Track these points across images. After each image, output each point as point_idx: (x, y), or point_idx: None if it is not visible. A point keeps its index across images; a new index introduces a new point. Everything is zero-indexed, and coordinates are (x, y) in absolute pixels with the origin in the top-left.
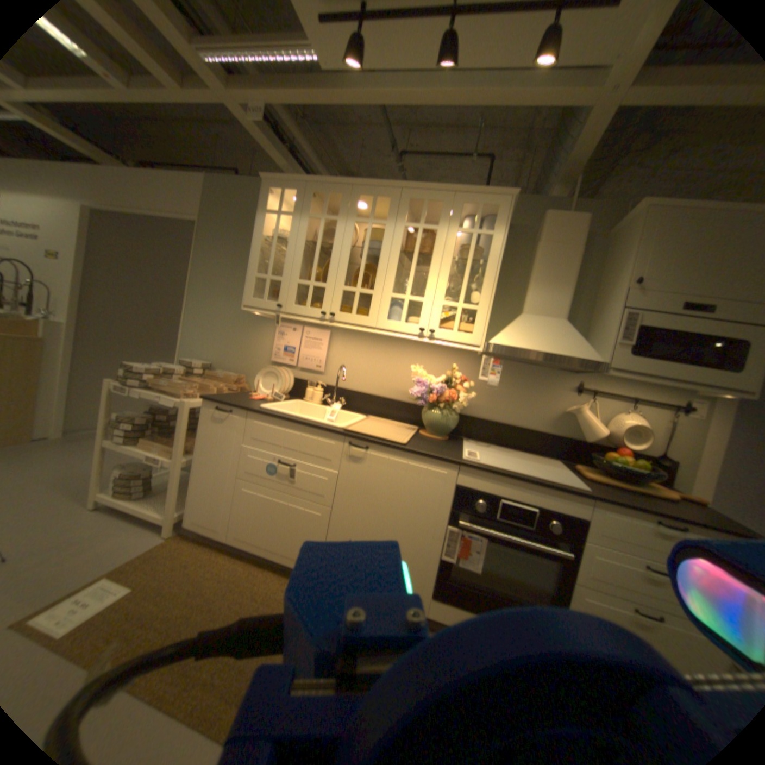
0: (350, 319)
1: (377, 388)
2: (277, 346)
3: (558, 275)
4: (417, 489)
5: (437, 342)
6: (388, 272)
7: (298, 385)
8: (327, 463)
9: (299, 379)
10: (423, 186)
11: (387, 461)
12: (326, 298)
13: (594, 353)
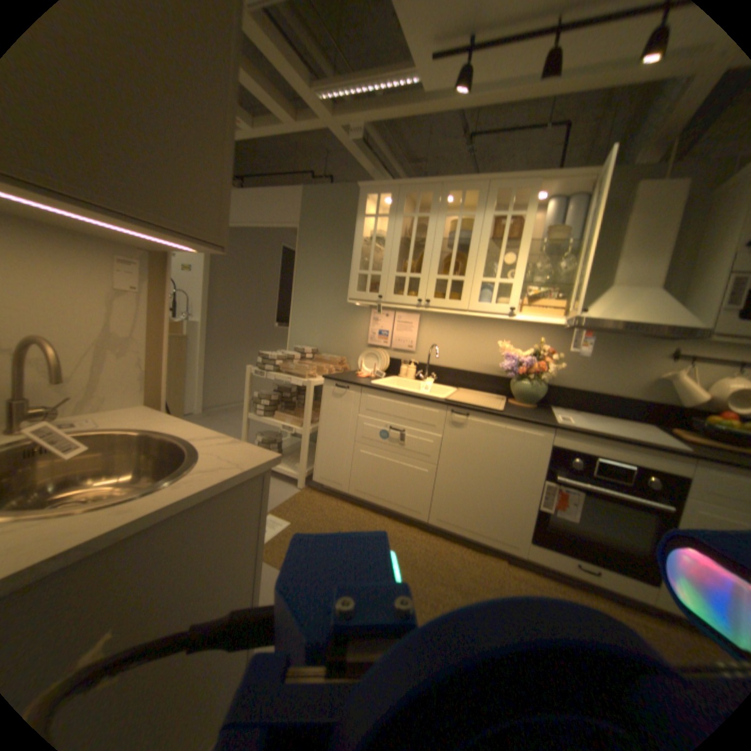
0: (443, 303)
1: (463, 362)
2: (372, 330)
3: (651, 245)
4: (515, 449)
5: (527, 318)
6: (478, 258)
7: (393, 363)
8: (431, 428)
9: (393, 358)
10: (510, 175)
11: (486, 425)
12: (420, 286)
13: (694, 320)
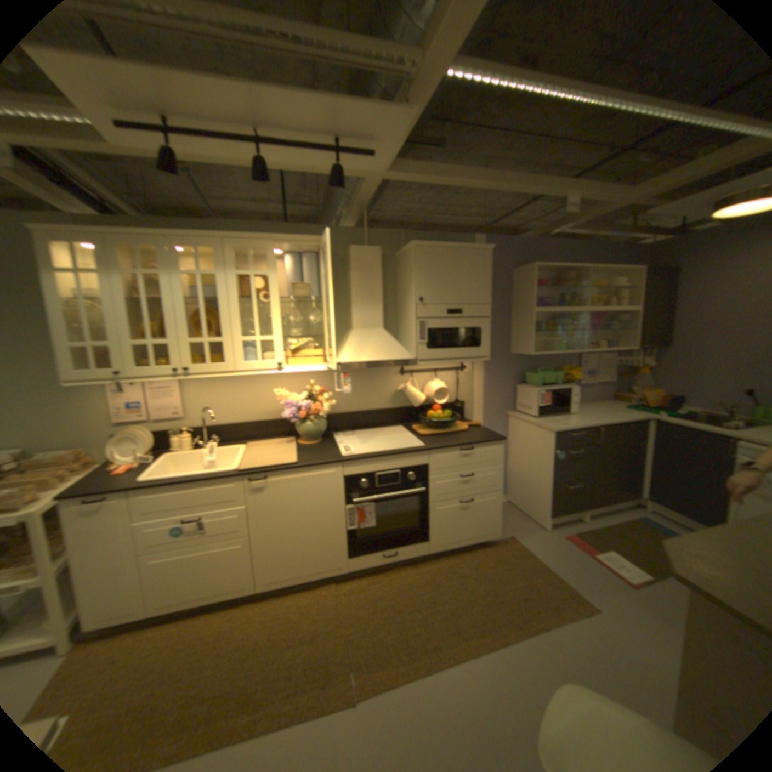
0: (205, 370)
1: (244, 416)
2: (112, 406)
3: (369, 297)
4: (316, 492)
5: (295, 371)
6: (231, 319)
7: (159, 440)
8: (231, 505)
9: (157, 434)
10: (242, 236)
11: (285, 482)
12: (171, 355)
13: (405, 354)
